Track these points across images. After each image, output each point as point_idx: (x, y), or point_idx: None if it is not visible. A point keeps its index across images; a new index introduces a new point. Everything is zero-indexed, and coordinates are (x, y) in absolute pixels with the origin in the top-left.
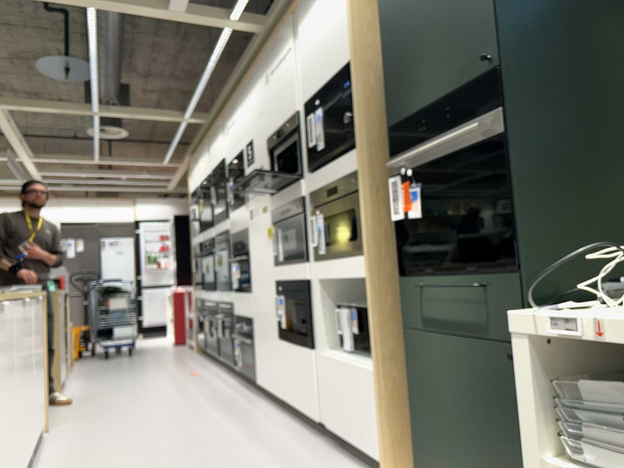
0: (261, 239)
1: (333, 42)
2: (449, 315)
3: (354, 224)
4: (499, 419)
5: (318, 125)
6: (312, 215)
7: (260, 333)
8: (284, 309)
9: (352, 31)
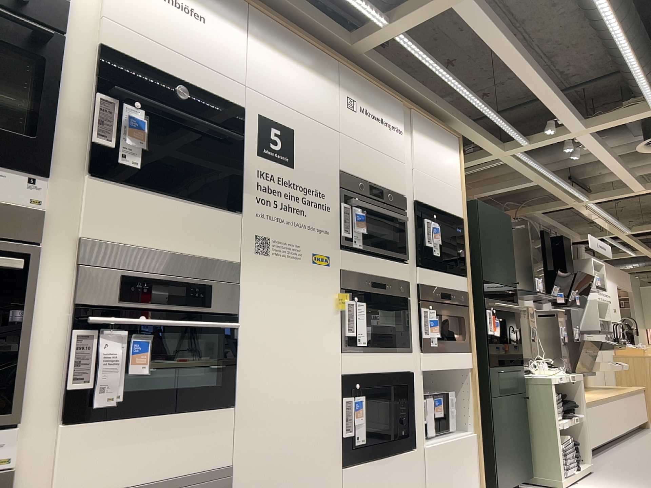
0: (301, 302)
1: (447, 189)
2: (505, 385)
3: (460, 327)
4: (517, 427)
5: (434, 234)
6: (413, 304)
7: (268, 485)
8: (364, 414)
9: (463, 202)
